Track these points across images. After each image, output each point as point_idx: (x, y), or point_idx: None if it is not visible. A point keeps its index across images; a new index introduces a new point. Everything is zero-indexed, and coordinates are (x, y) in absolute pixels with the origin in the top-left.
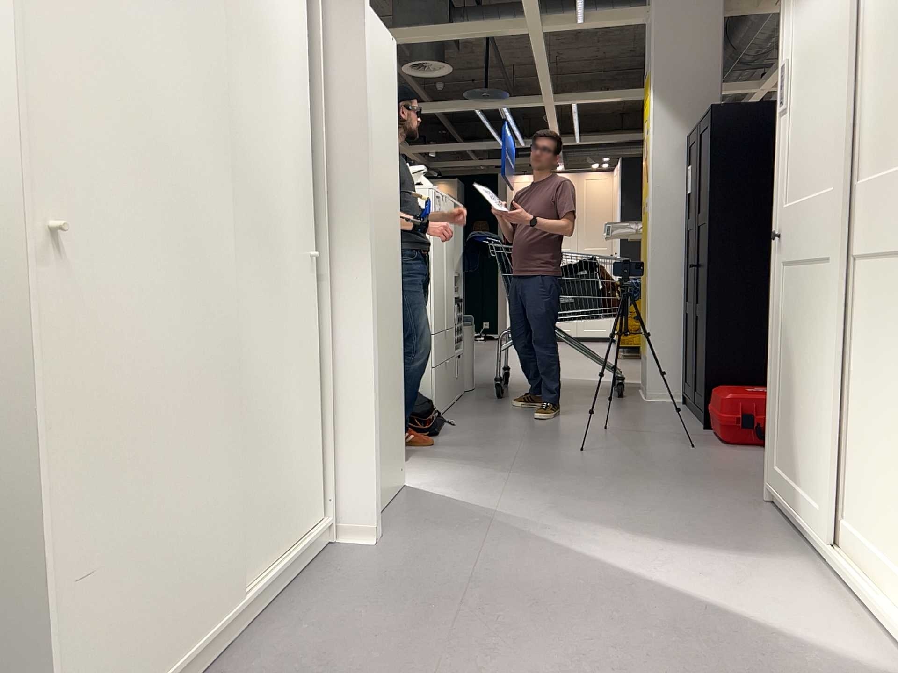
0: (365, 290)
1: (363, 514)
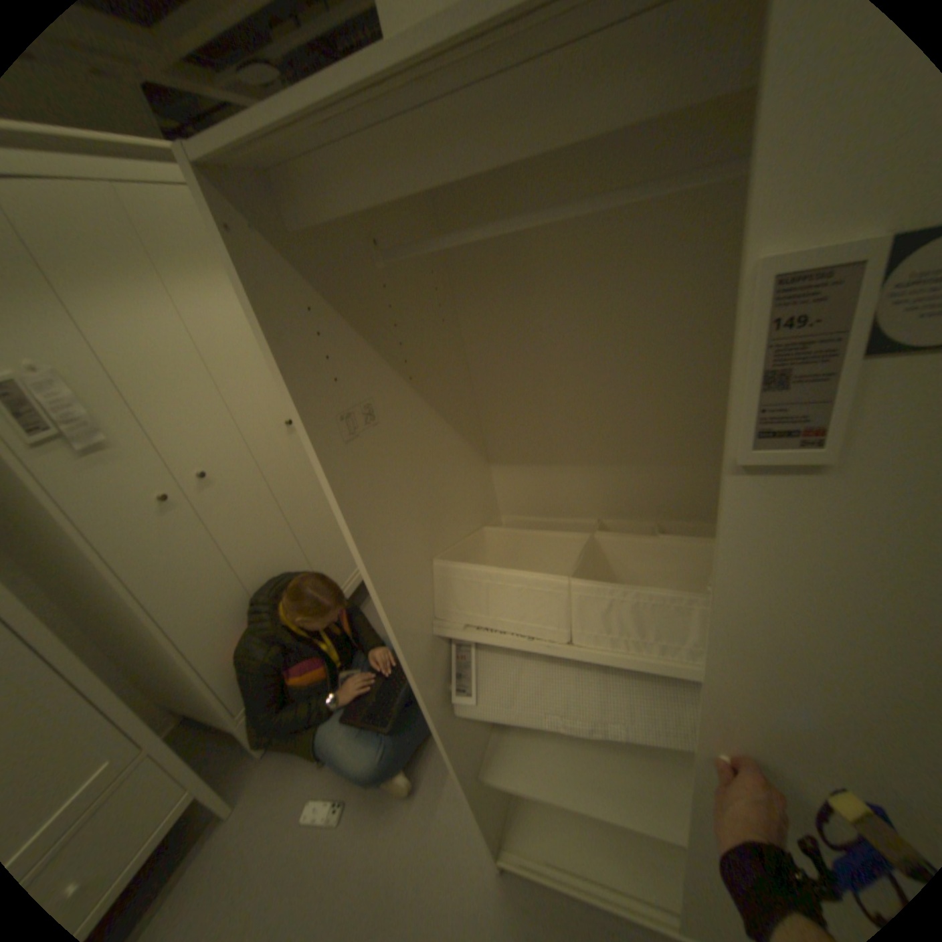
0: None
1: None
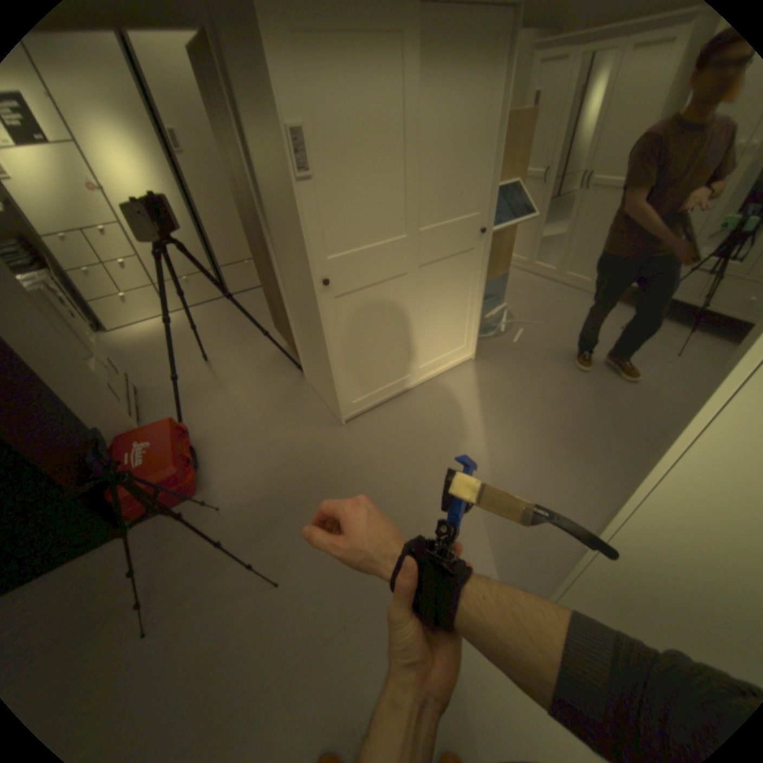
0: None
1: None
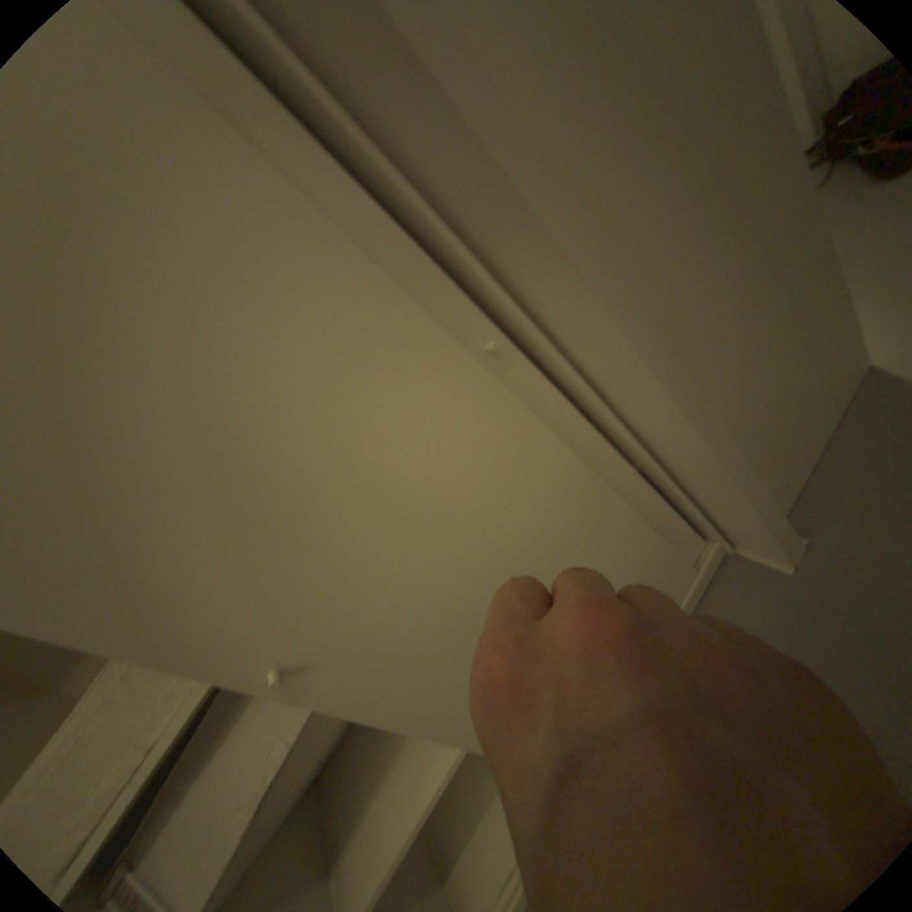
0: (613, 344)
1: (759, 547)
